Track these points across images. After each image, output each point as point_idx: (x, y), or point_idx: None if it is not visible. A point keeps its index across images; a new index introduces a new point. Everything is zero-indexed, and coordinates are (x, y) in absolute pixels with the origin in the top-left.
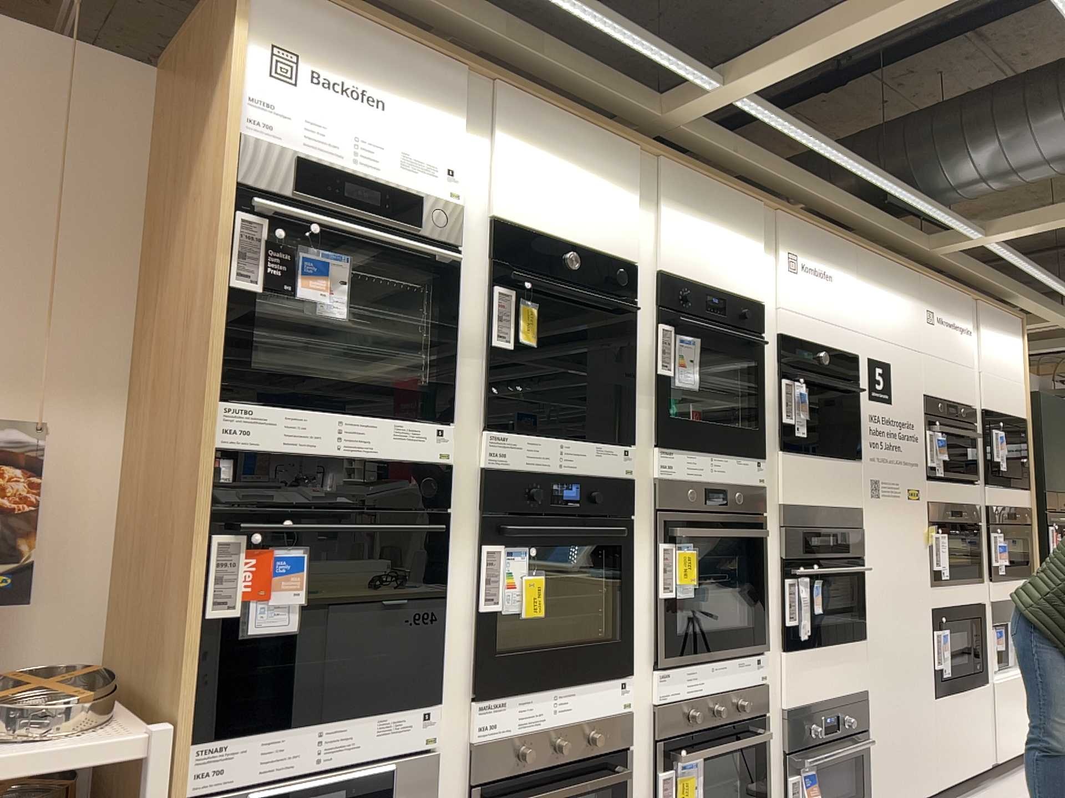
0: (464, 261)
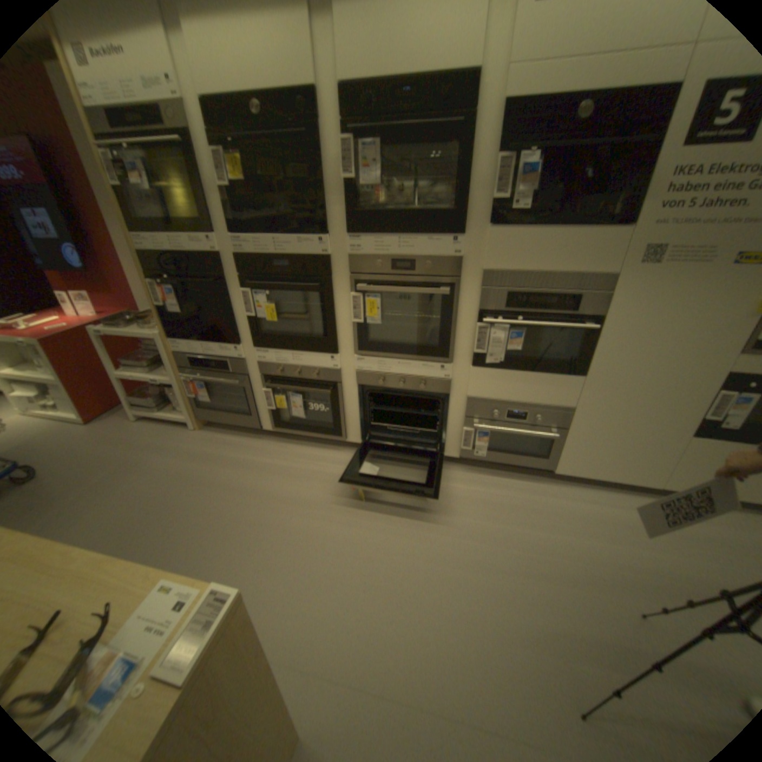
0: (191, 136)
